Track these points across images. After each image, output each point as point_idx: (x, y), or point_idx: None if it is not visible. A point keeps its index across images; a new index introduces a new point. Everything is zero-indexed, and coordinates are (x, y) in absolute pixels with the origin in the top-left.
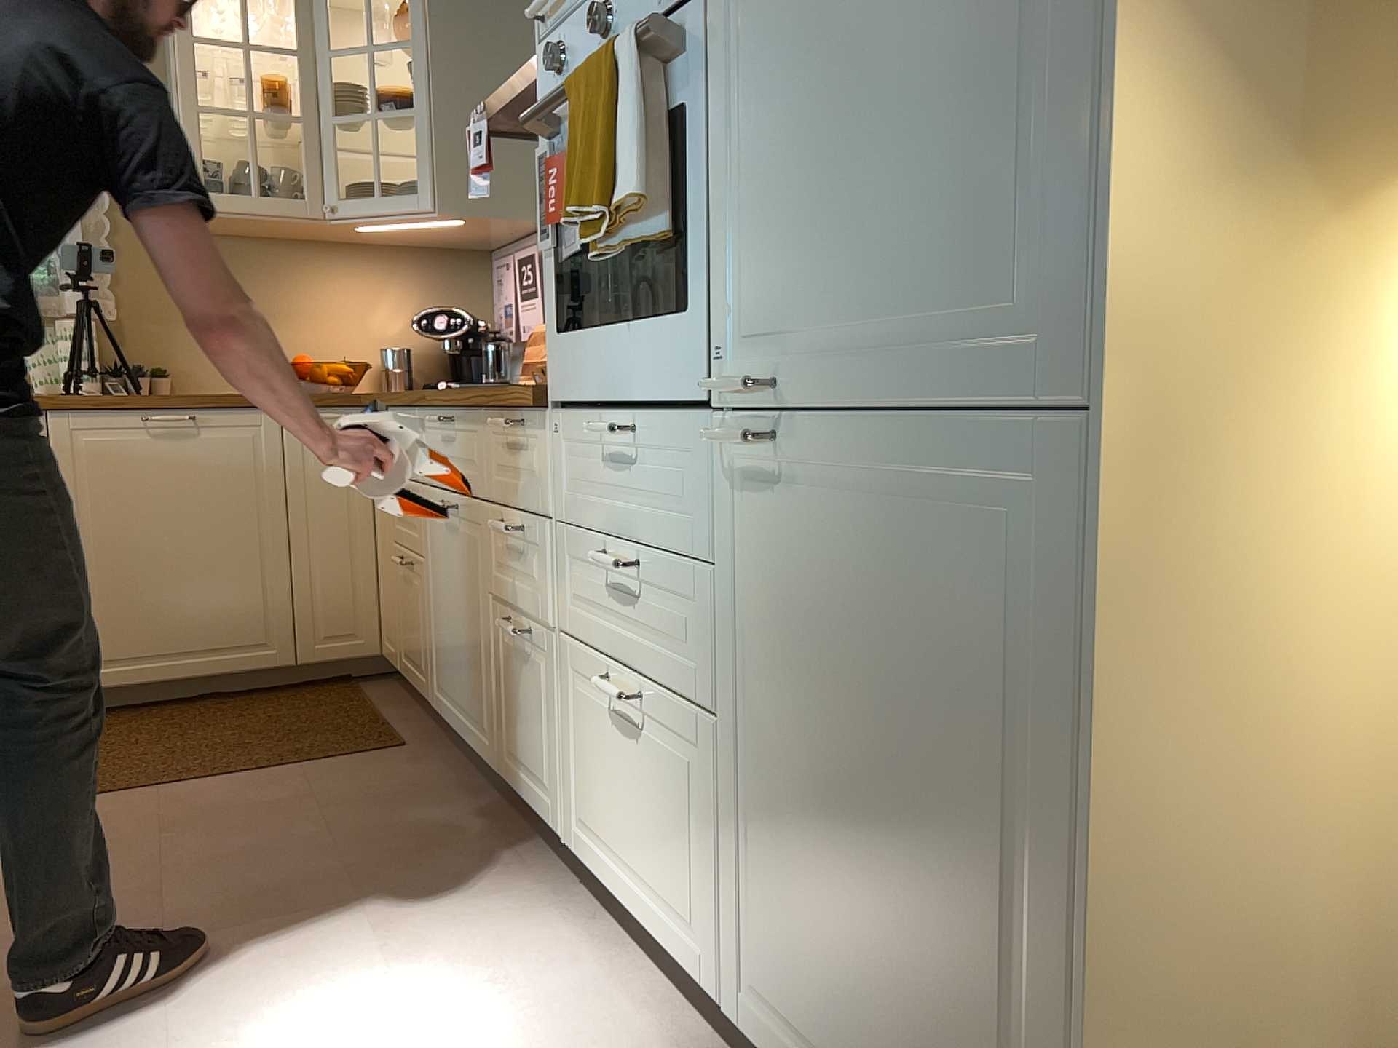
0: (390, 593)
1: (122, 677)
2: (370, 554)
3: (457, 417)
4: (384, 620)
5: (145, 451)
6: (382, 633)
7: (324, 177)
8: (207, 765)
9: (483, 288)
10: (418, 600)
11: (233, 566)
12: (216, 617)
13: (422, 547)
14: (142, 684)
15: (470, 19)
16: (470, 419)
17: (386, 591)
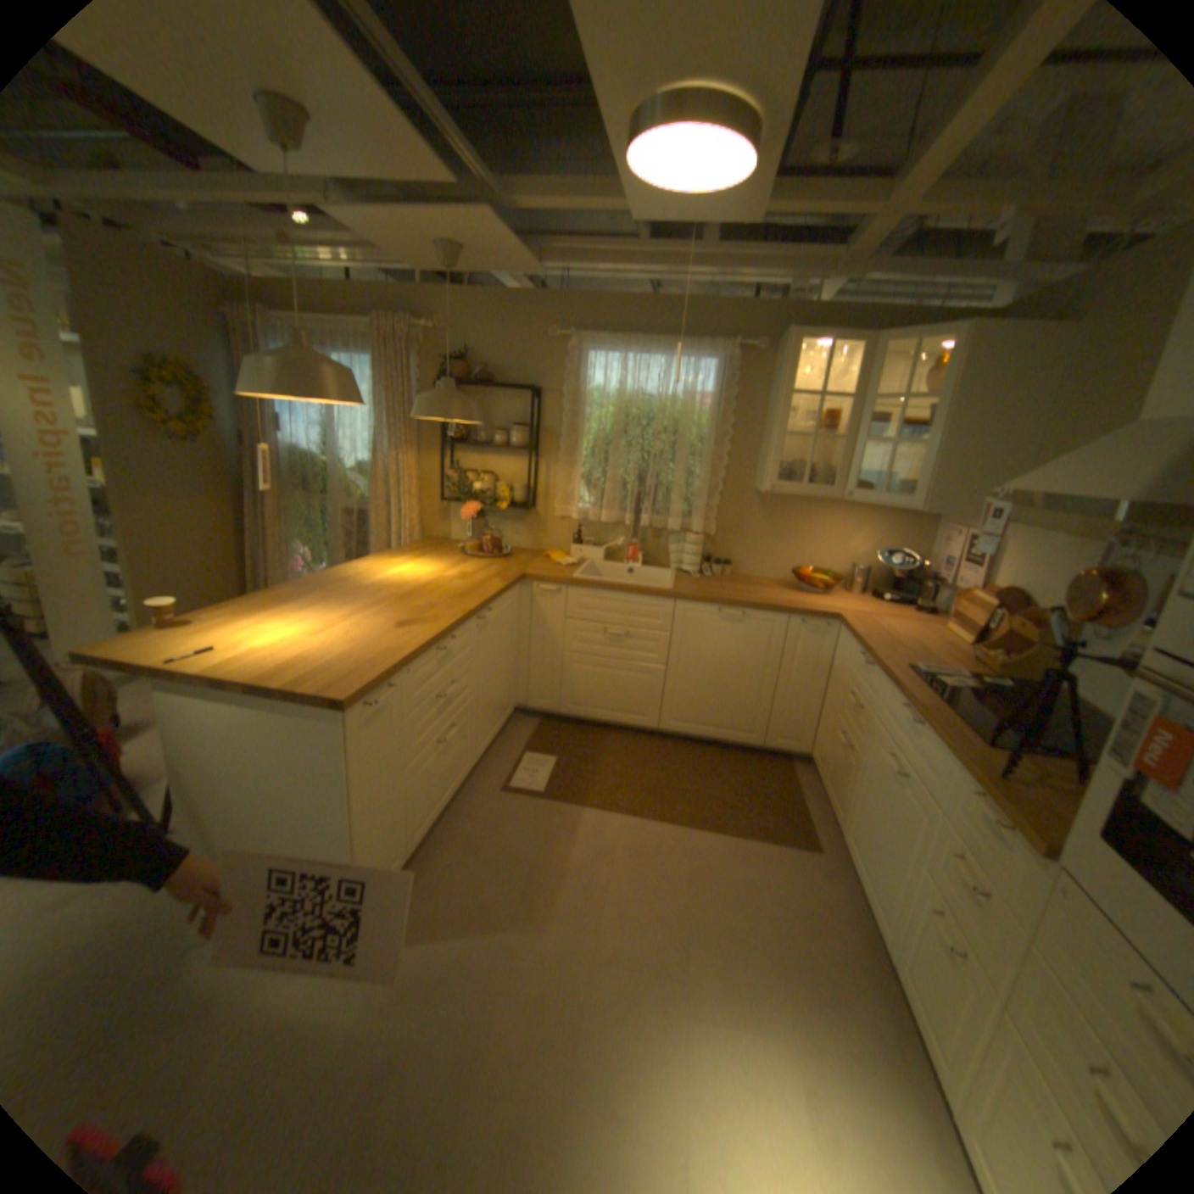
0: (827, 736)
1: (680, 728)
2: (819, 702)
3: (928, 729)
4: (818, 742)
5: (715, 626)
6: (814, 746)
7: (848, 473)
8: (714, 818)
9: (930, 532)
10: (851, 773)
11: (744, 690)
12: (730, 713)
13: (864, 751)
14: (688, 734)
15: (993, 377)
16: (943, 746)
17: (825, 733)
